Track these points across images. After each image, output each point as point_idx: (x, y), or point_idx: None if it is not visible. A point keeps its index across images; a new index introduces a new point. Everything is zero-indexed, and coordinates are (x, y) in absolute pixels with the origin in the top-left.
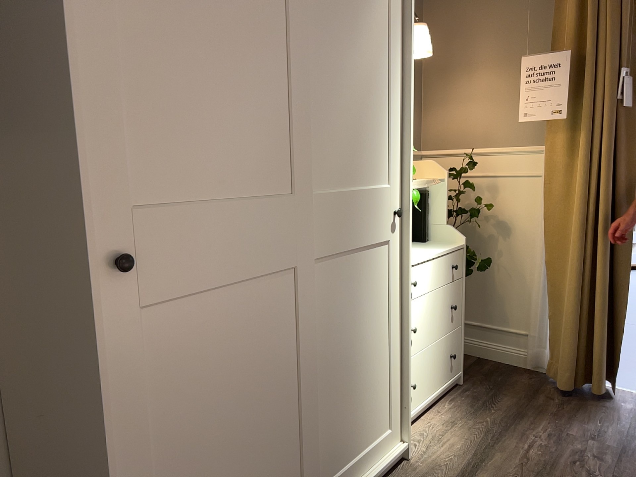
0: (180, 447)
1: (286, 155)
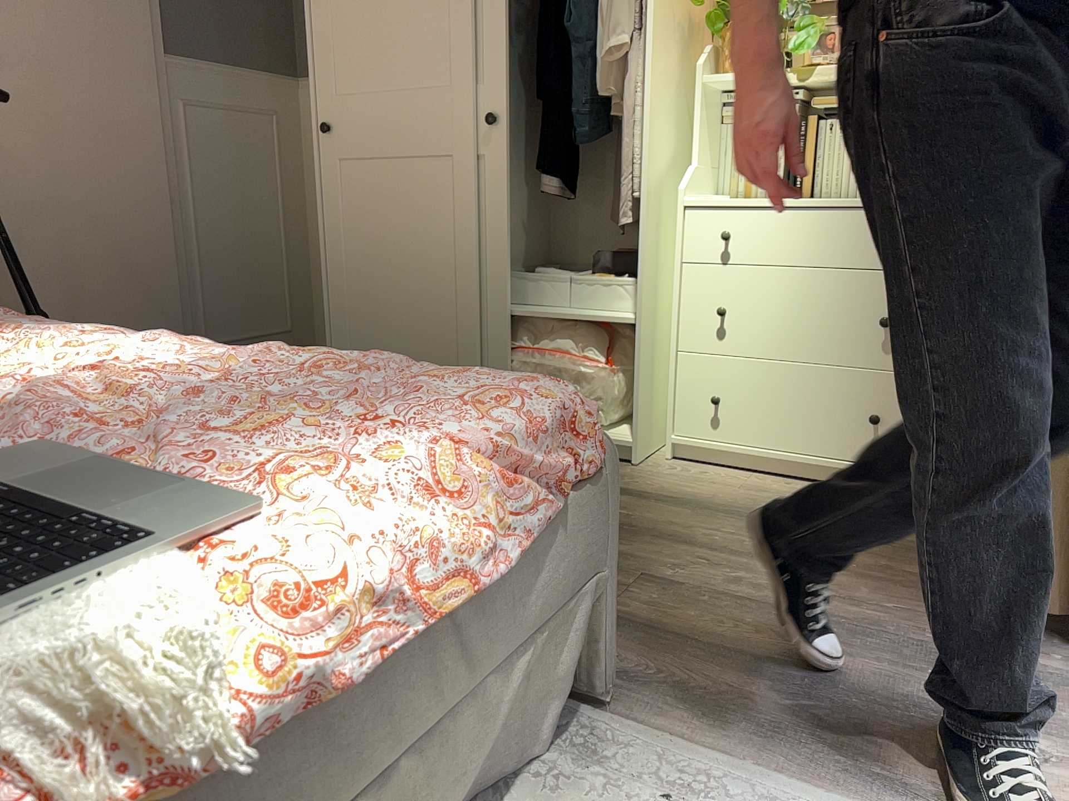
0: (355, 265)
1: (442, 47)
